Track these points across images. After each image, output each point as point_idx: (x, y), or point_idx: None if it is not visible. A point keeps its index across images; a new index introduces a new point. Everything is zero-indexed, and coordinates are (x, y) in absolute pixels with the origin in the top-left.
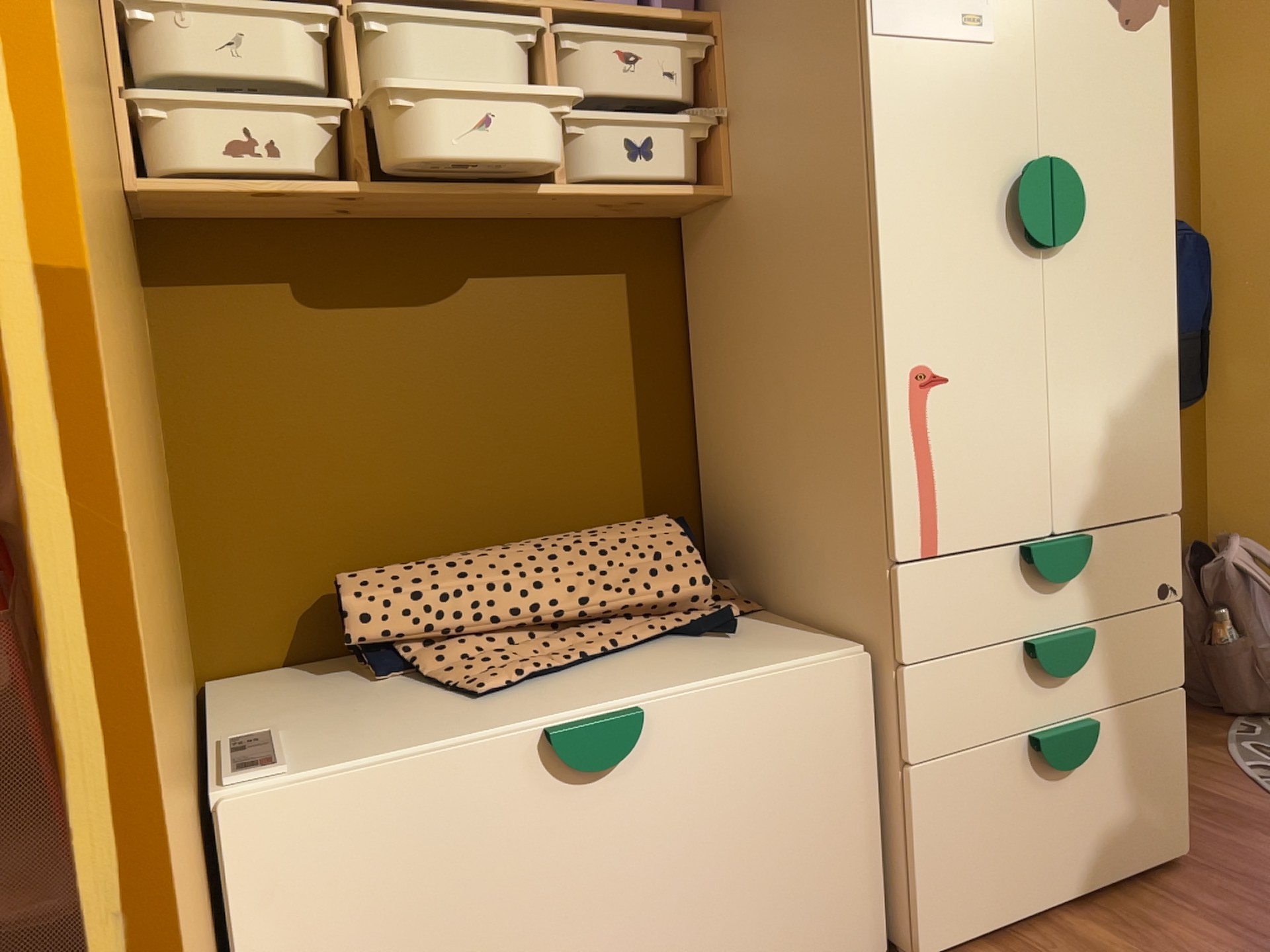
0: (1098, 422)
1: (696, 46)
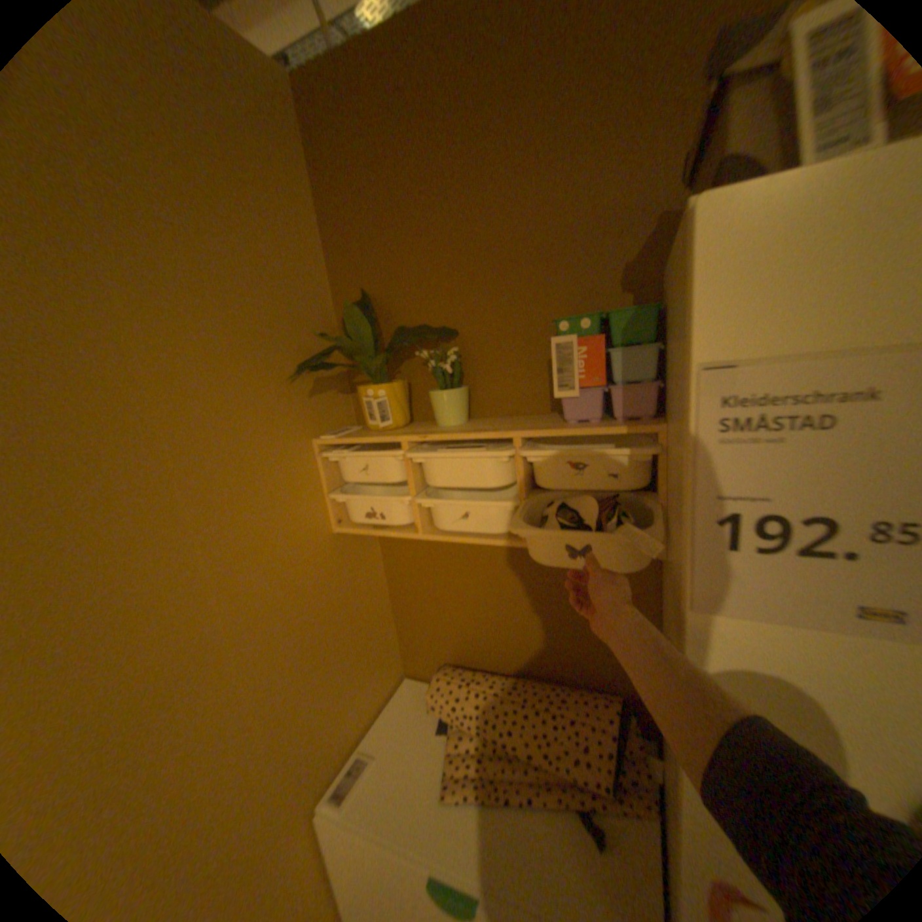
0: None
1: (636, 453)
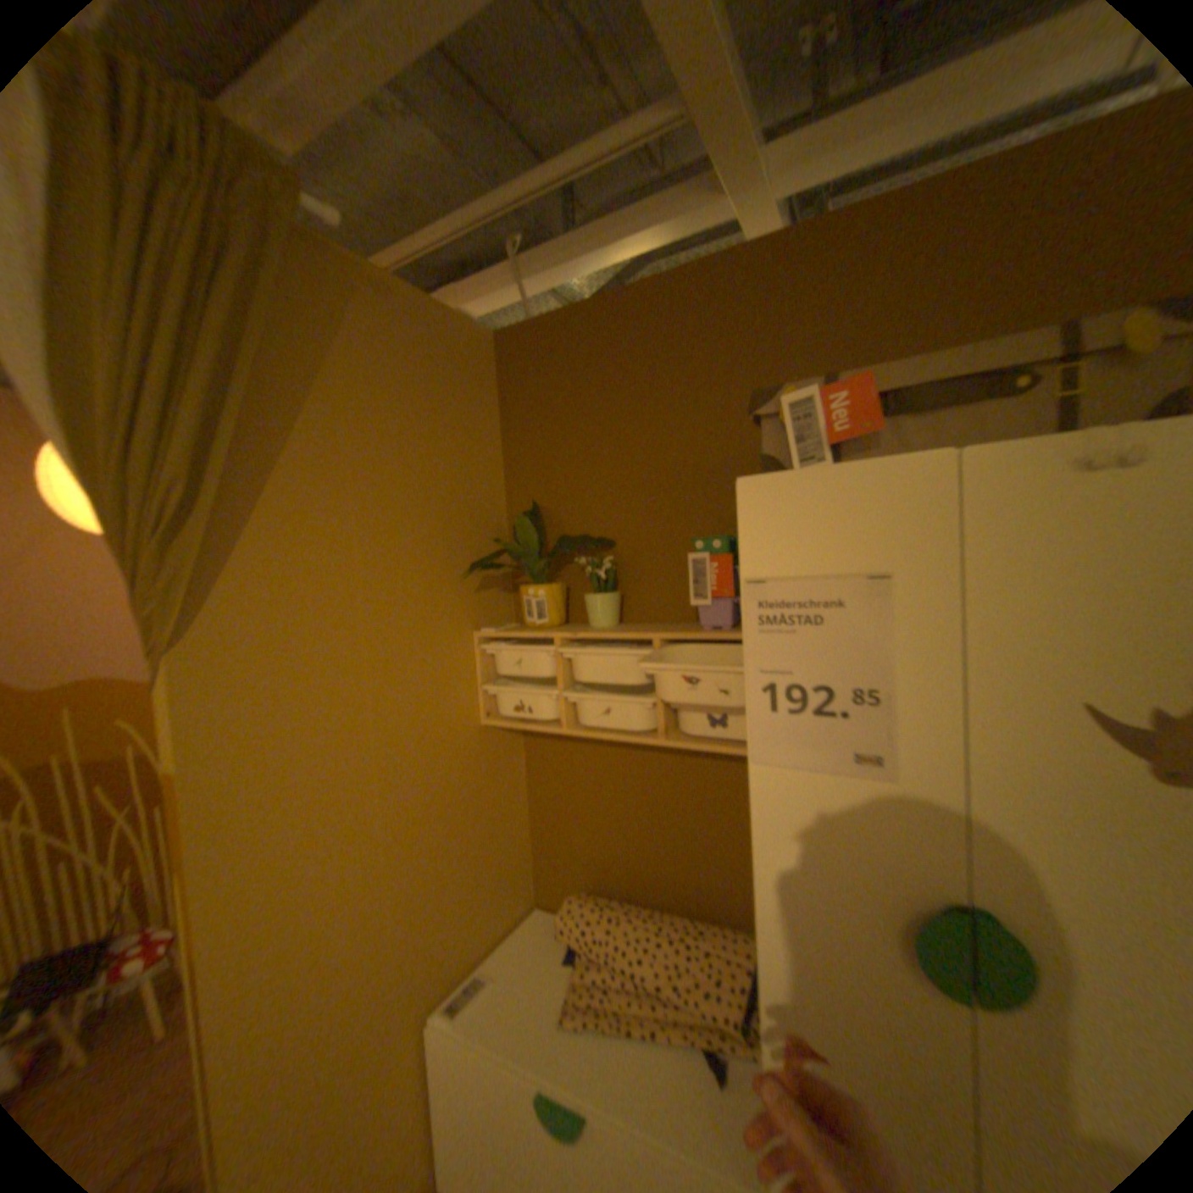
0: None
1: None
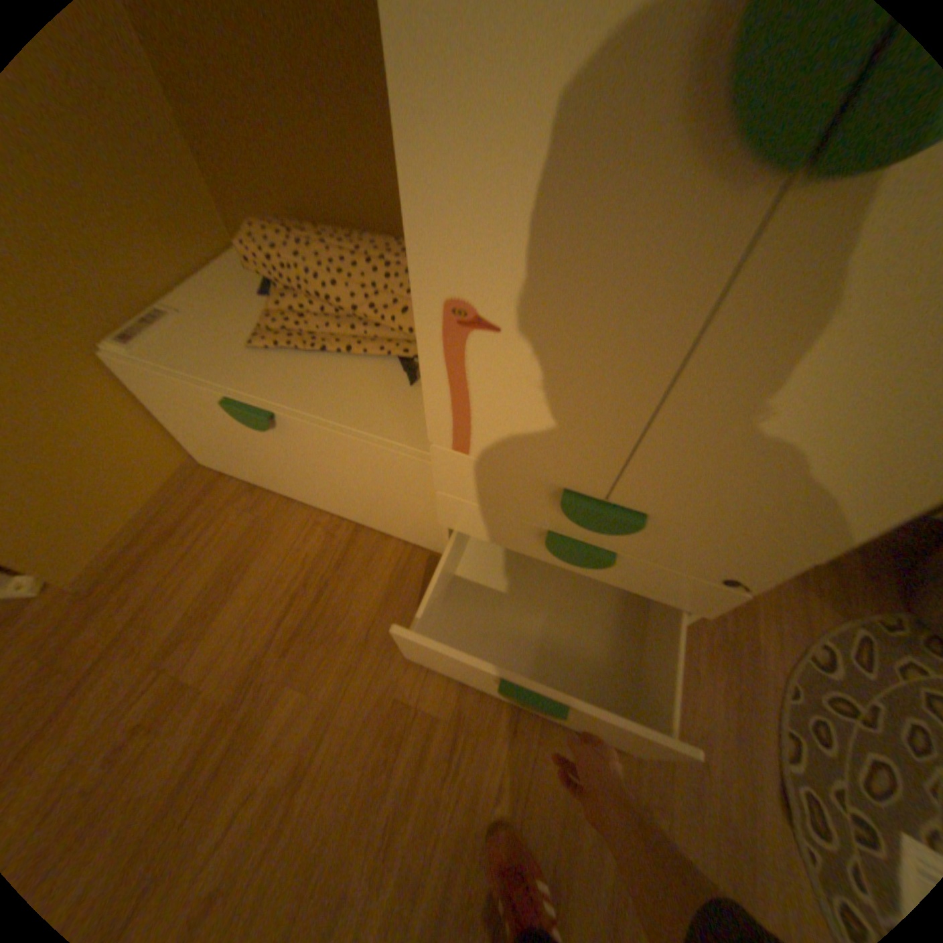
0: (736, 454)
1: None
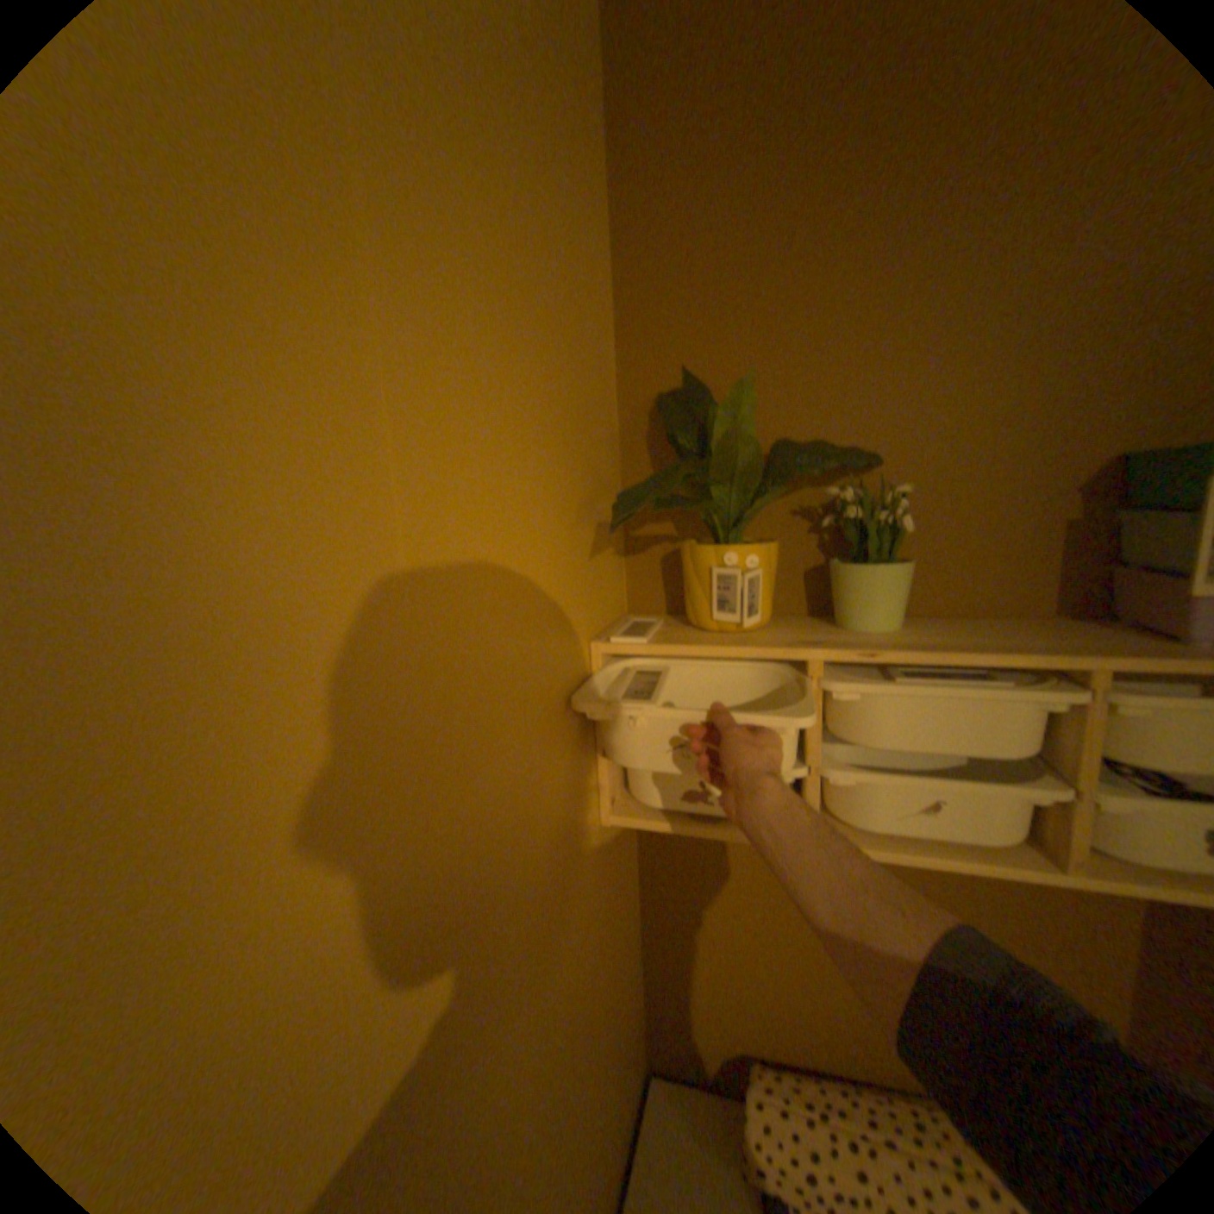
0: None
1: None
